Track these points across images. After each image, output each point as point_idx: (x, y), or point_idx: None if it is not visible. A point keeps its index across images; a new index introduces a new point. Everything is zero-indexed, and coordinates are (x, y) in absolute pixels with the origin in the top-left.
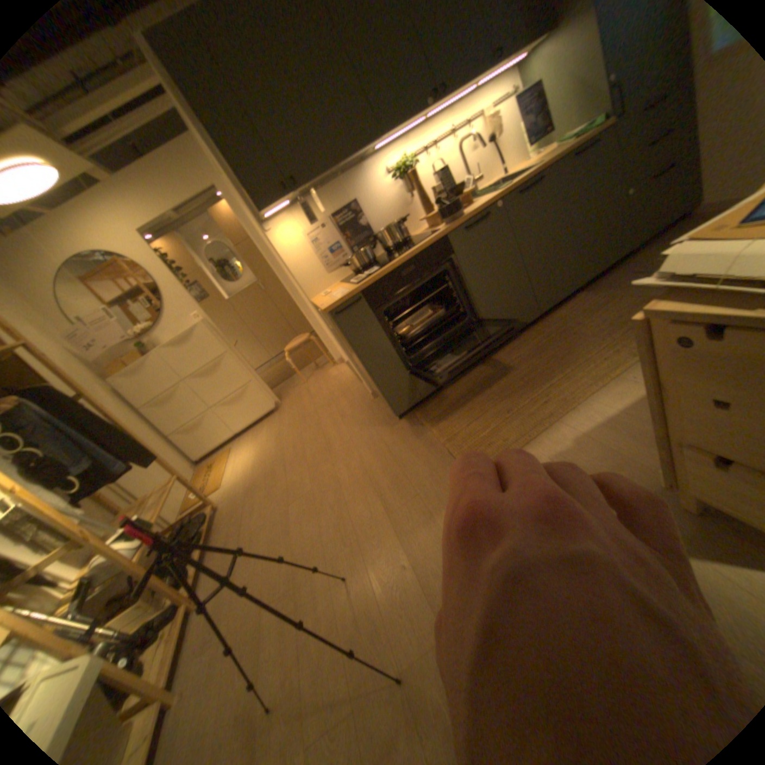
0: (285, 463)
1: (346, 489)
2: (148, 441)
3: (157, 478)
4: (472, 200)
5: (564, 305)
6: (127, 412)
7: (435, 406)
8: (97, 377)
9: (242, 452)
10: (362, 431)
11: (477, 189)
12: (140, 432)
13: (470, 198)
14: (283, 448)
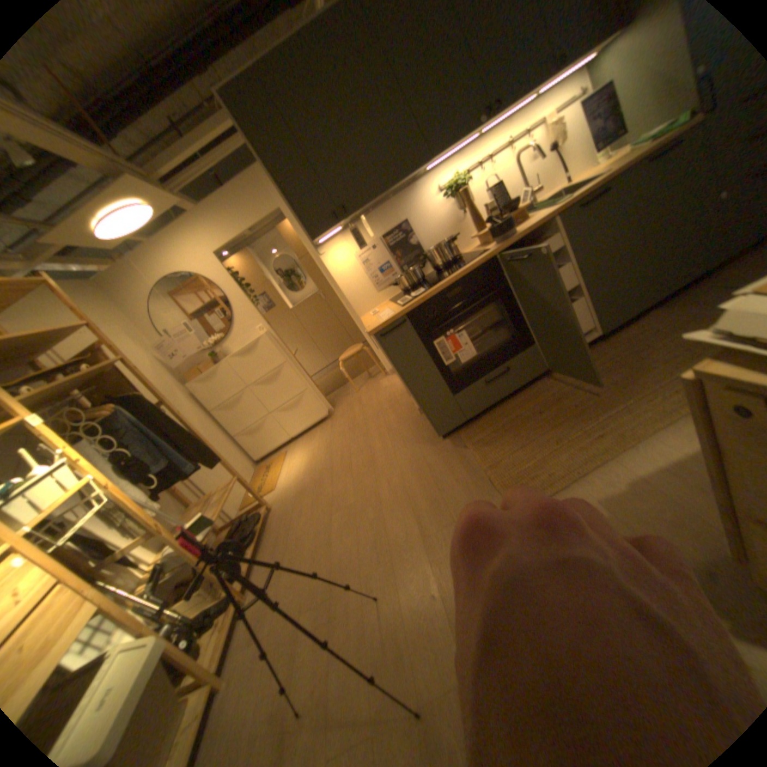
0: (333, 471)
1: (386, 506)
2: (217, 440)
3: (223, 475)
4: (529, 215)
5: (634, 324)
6: (201, 413)
7: (480, 429)
8: (179, 381)
9: (297, 456)
10: (406, 447)
11: (538, 200)
12: (211, 432)
13: (528, 211)
14: (332, 456)
